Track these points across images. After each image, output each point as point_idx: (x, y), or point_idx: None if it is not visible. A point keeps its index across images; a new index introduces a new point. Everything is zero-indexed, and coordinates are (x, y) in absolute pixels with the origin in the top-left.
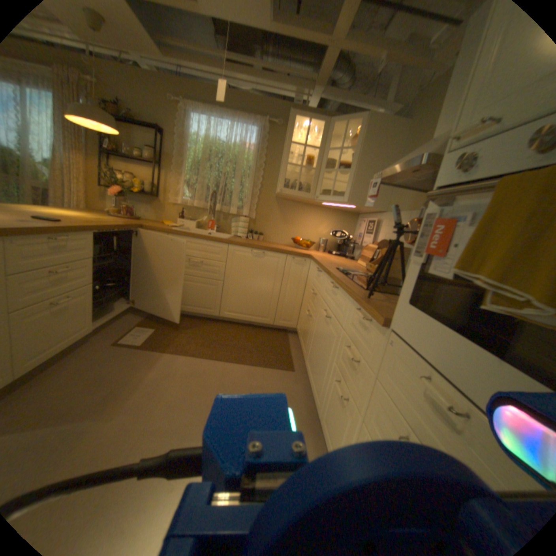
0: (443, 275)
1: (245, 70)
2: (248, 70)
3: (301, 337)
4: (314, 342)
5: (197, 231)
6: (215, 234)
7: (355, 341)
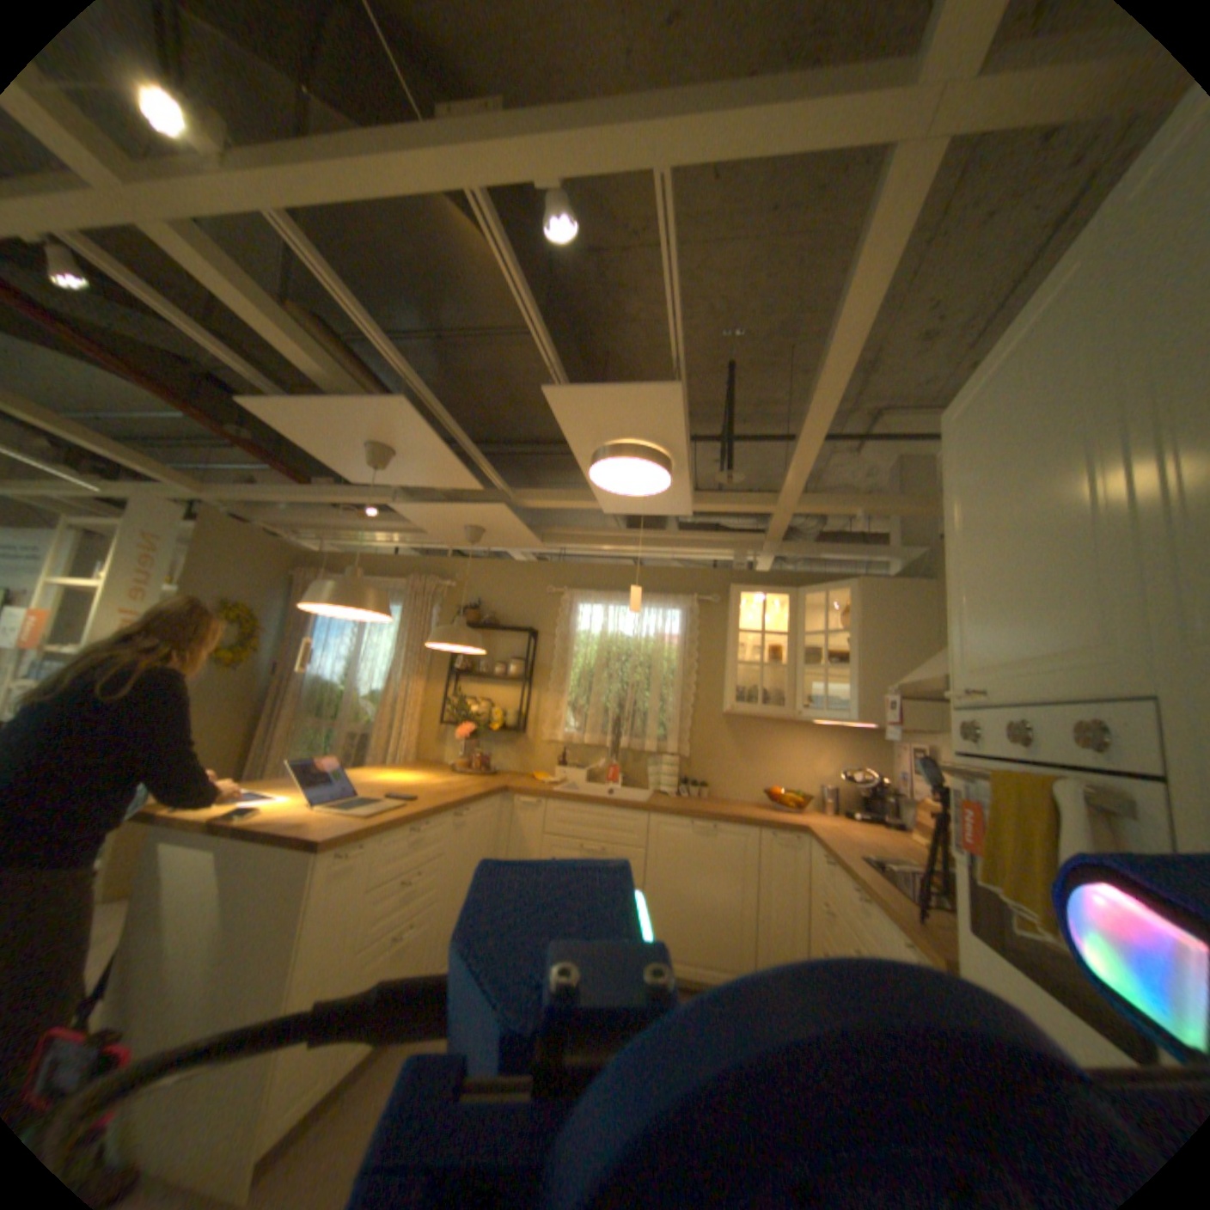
0: (987, 886)
1: (655, 542)
2: (659, 542)
3: None
4: None
5: (589, 787)
6: (620, 791)
7: None
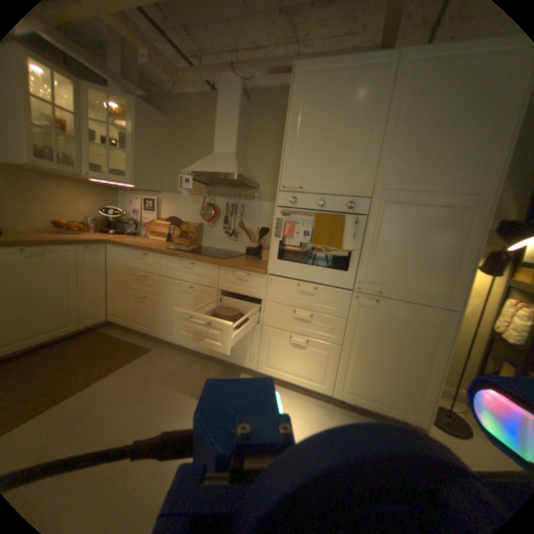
0: (294, 244)
1: None
2: None
3: (130, 321)
4: (170, 313)
5: None
6: None
7: (237, 290)
